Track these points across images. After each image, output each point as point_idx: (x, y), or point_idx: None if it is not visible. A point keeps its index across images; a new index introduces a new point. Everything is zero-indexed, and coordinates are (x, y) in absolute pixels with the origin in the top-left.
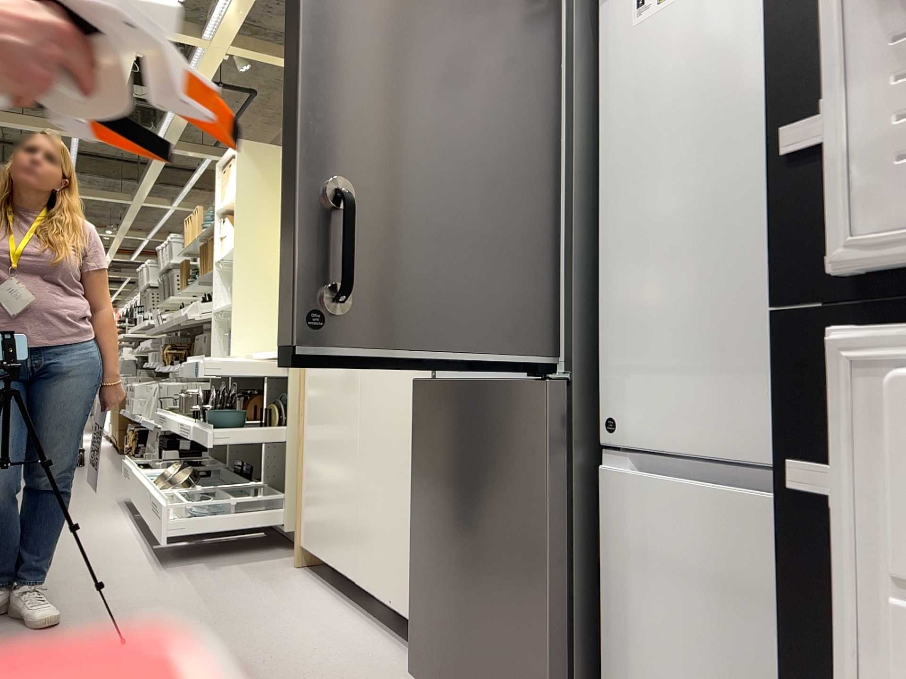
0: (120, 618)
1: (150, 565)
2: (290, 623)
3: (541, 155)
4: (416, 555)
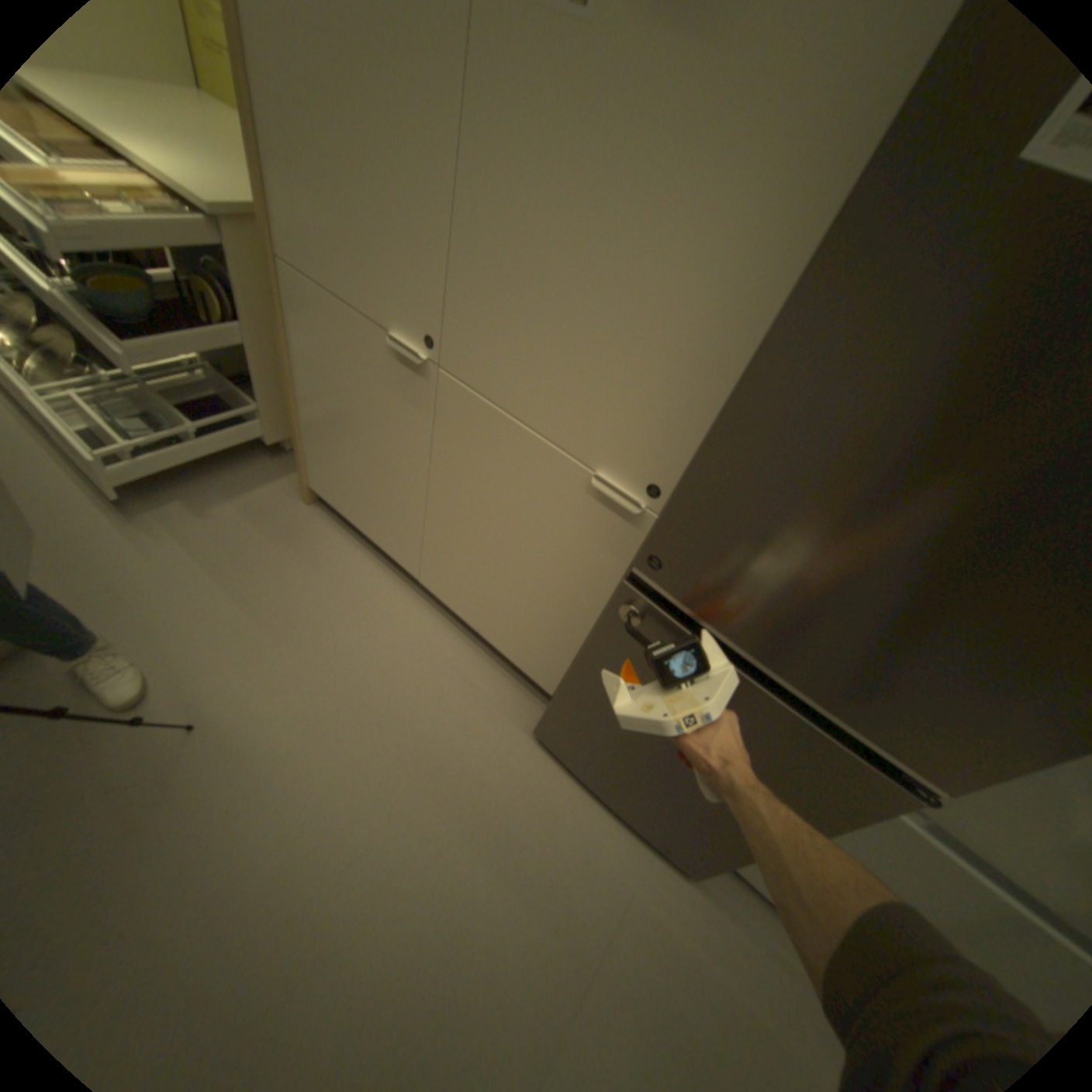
0: (146, 658)
1: (102, 510)
2: (365, 630)
3: None
4: (571, 692)
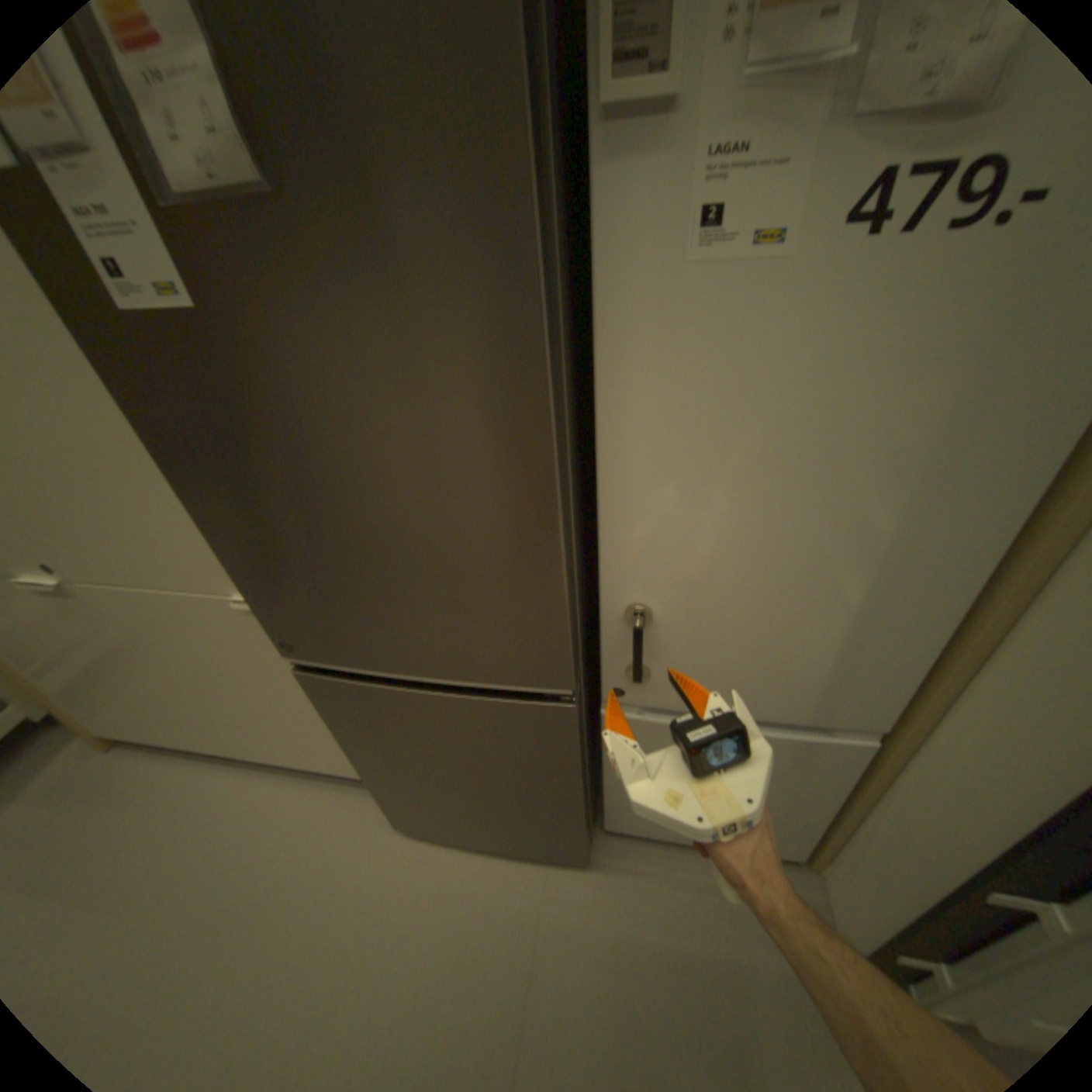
0: None
1: None
2: (198, 840)
3: (536, 485)
4: (371, 778)
